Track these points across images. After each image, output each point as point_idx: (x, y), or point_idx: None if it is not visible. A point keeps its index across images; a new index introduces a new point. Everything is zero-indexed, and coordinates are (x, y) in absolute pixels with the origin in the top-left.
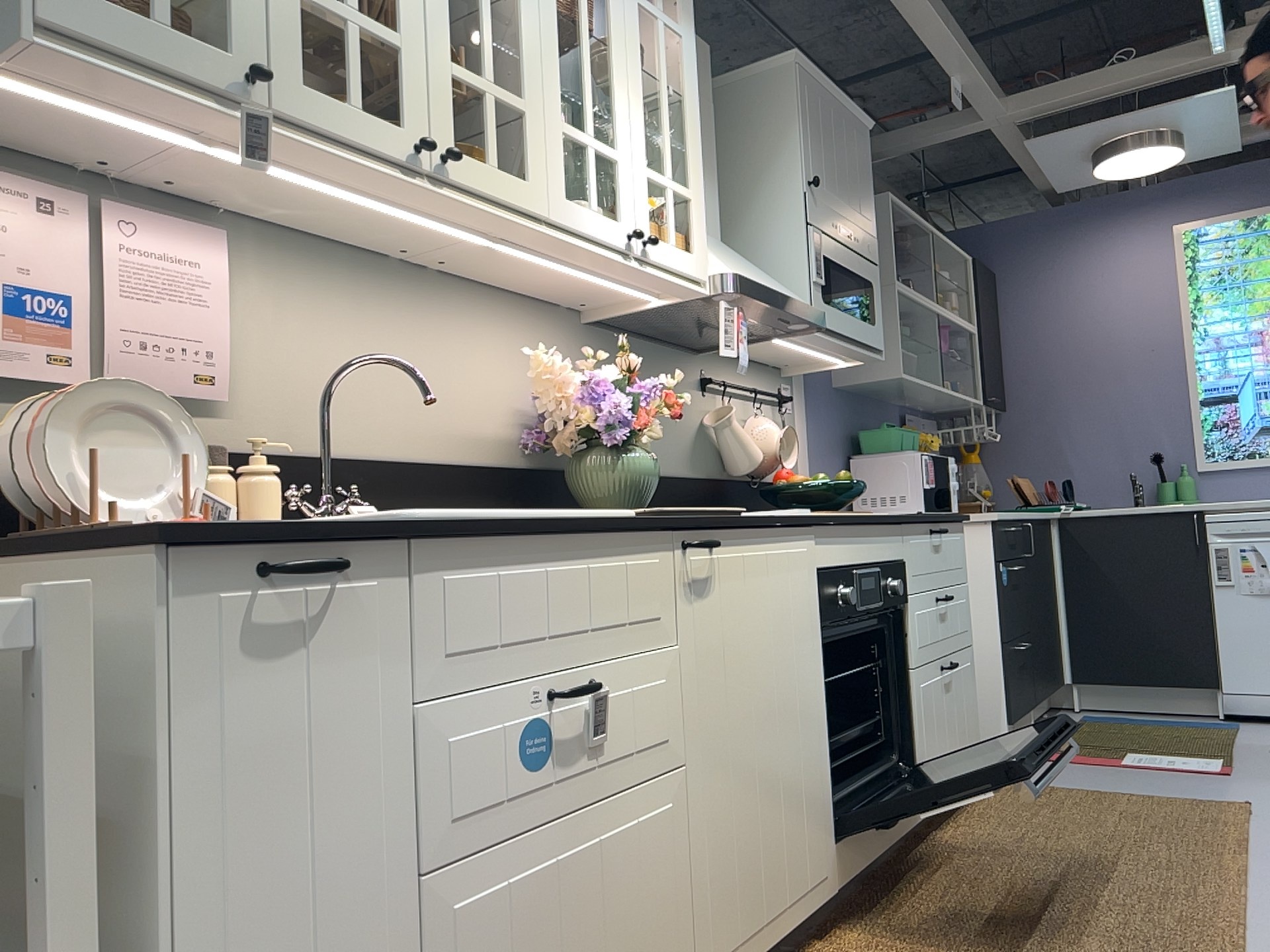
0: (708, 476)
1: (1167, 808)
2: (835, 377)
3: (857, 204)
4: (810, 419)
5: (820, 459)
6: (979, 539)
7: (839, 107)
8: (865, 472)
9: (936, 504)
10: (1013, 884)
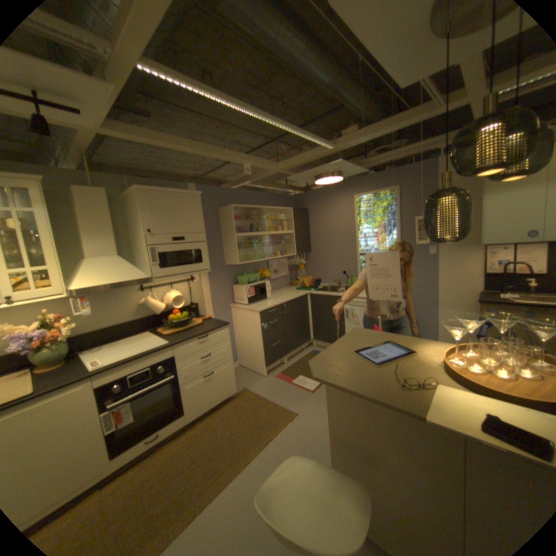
0: (144, 316)
1: (271, 415)
2: (225, 261)
3: (187, 225)
4: (208, 279)
5: (215, 290)
6: (257, 316)
7: (172, 194)
8: (236, 289)
9: (254, 300)
10: (182, 460)
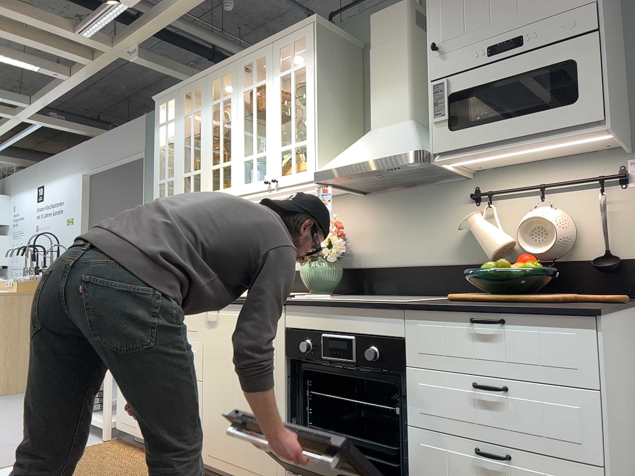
0: (474, 262)
1: None
2: None
3: (533, 2)
4: None
5: None
6: None
7: None
8: None
9: None
10: None
